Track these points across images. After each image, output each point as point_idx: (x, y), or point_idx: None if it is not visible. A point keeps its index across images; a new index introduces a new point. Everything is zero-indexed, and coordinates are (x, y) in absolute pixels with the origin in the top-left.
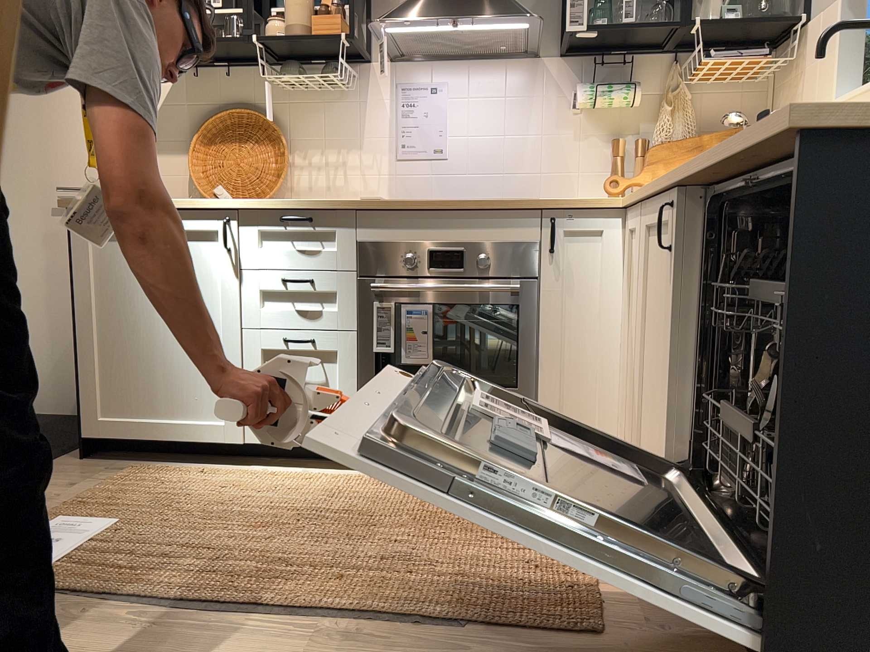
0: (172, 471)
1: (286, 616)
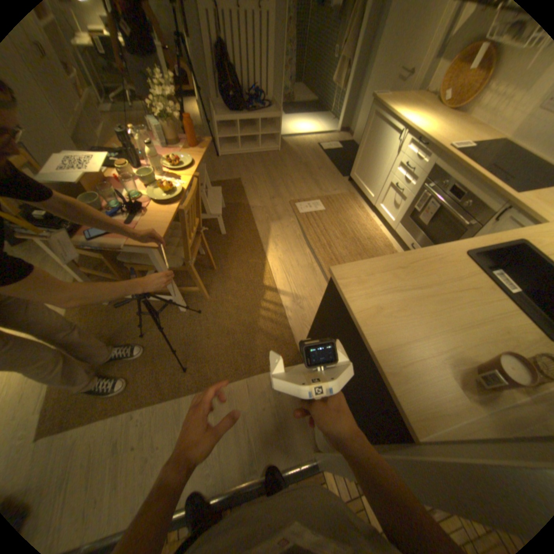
0: (354, 201)
1: (313, 256)
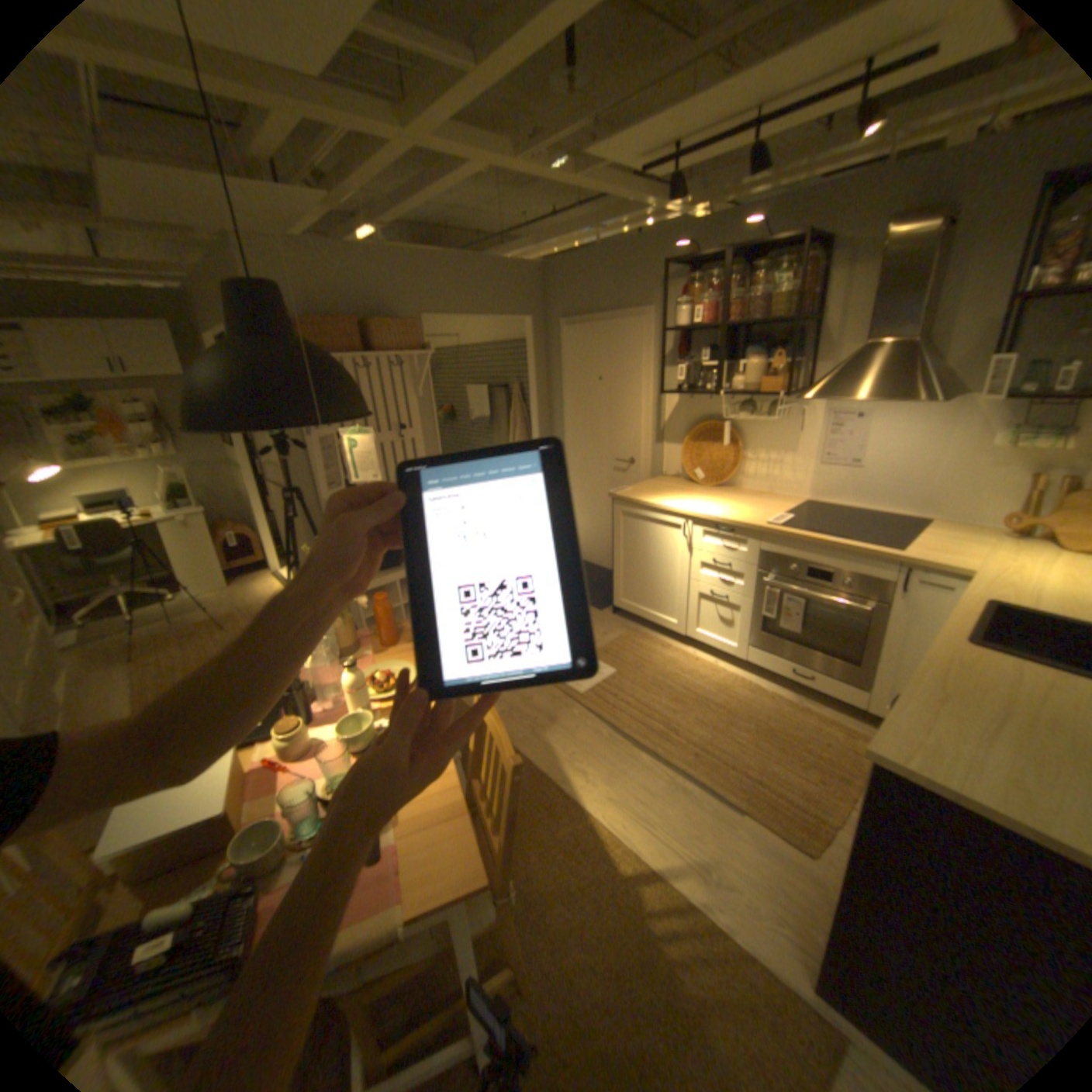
0: (648, 639)
1: (664, 762)
